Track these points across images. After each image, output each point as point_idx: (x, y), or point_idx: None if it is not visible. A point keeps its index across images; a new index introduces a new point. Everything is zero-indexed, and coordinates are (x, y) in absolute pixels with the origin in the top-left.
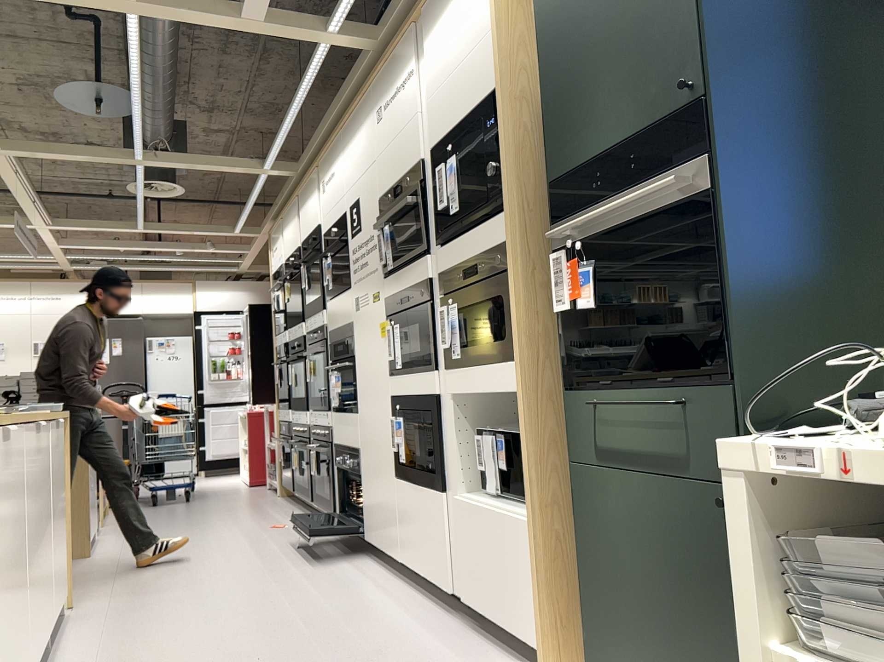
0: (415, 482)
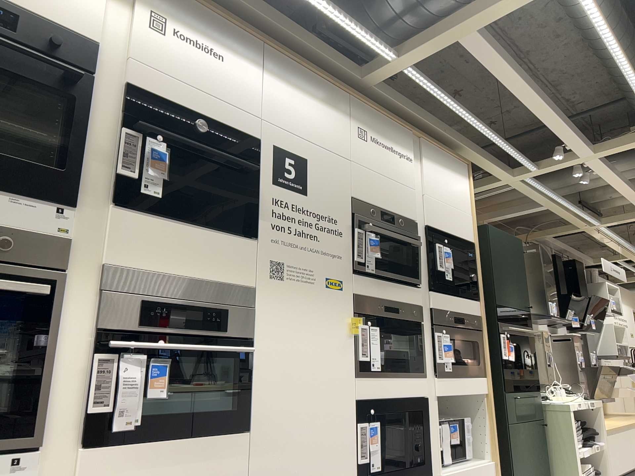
0: None
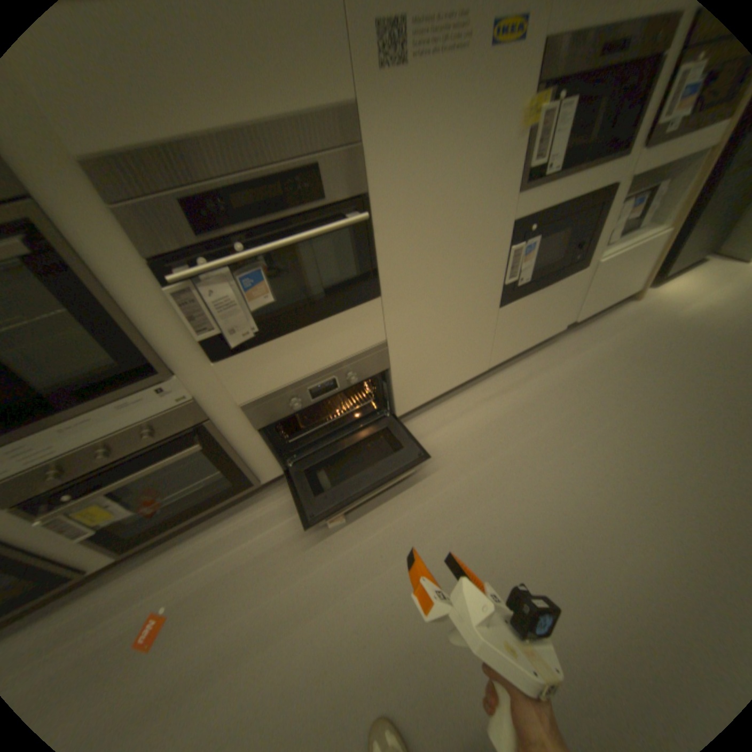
0: (540, 288)
